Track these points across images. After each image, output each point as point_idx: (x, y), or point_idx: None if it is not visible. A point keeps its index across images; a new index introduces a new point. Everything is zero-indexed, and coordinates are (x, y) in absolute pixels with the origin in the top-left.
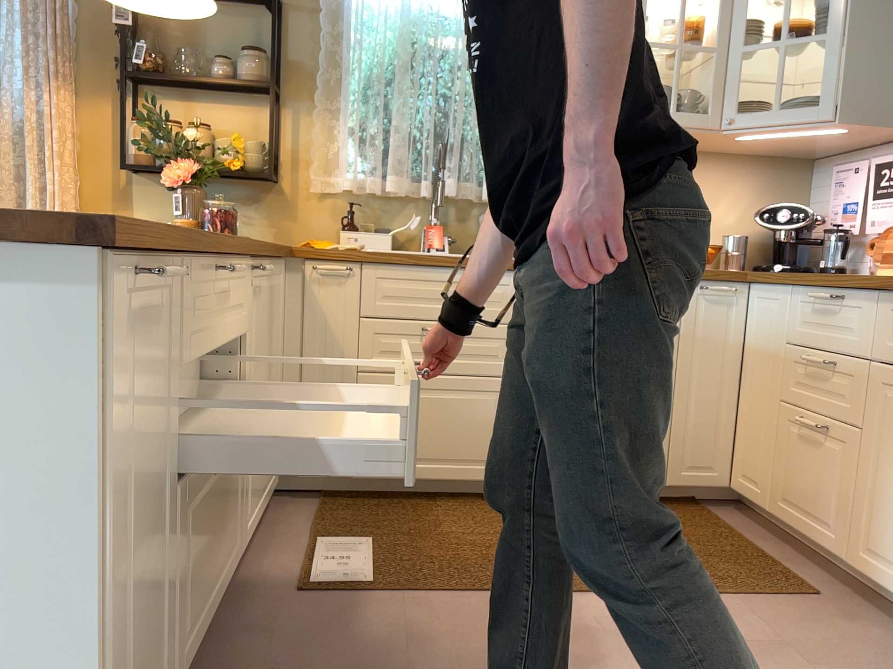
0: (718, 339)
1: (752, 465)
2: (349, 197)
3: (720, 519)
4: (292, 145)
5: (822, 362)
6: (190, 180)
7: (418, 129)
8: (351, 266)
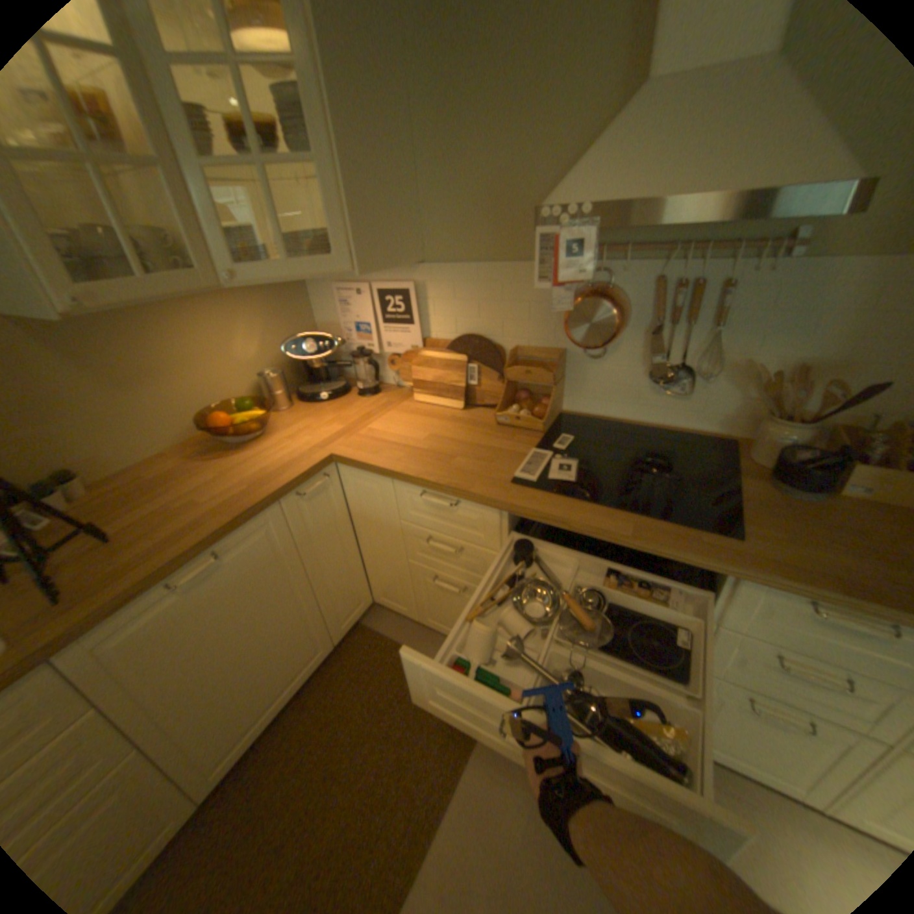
0: (326, 522)
1: (389, 593)
2: None
3: (381, 637)
4: None
5: (451, 550)
6: None
7: None
8: None
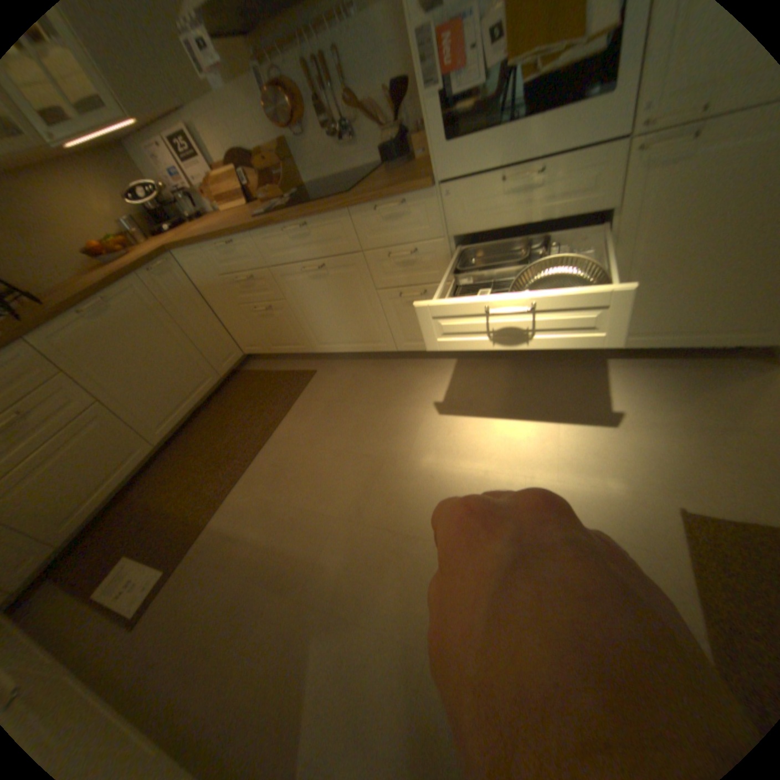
0: (180, 292)
1: (246, 339)
2: None
3: (253, 370)
4: None
5: (245, 277)
6: None
7: None
8: None
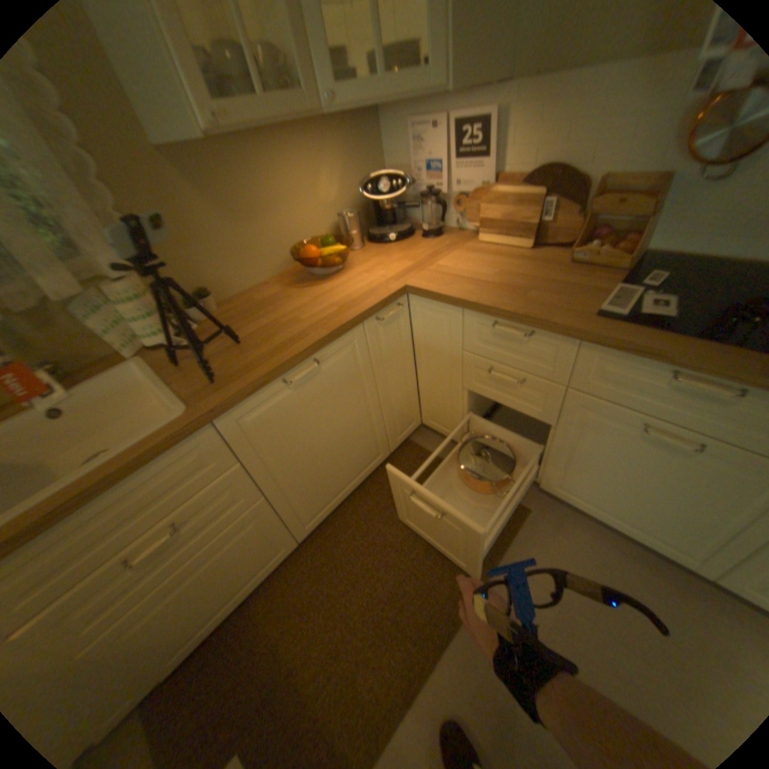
0: (396, 349)
1: (439, 416)
2: None
3: (427, 452)
4: None
5: (514, 380)
6: None
7: None
8: None
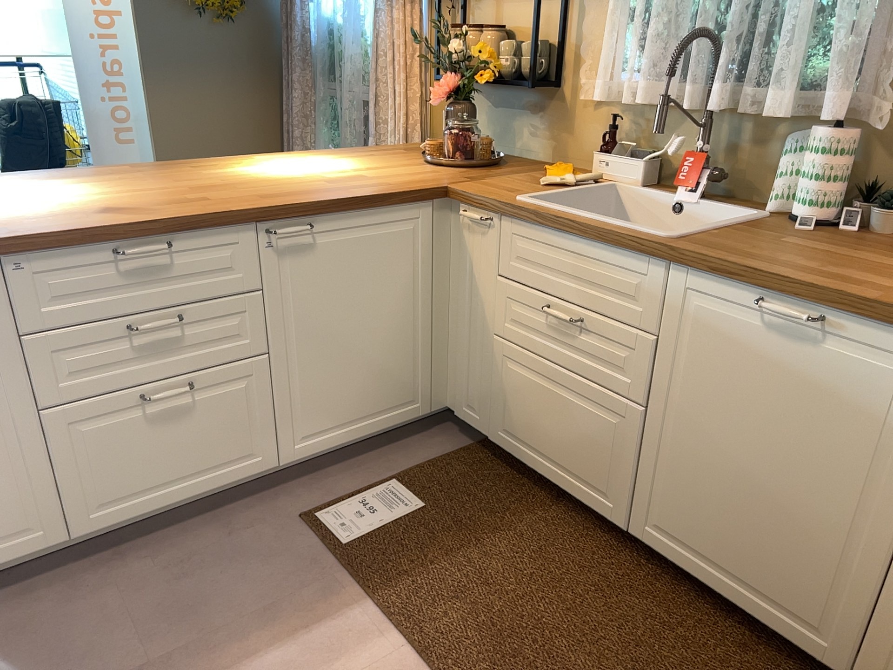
0: None
1: None
2: (622, 108)
3: None
4: (573, 42)
5: None
6: (451, 96)
7: (708, 6)
8: (492, 216)
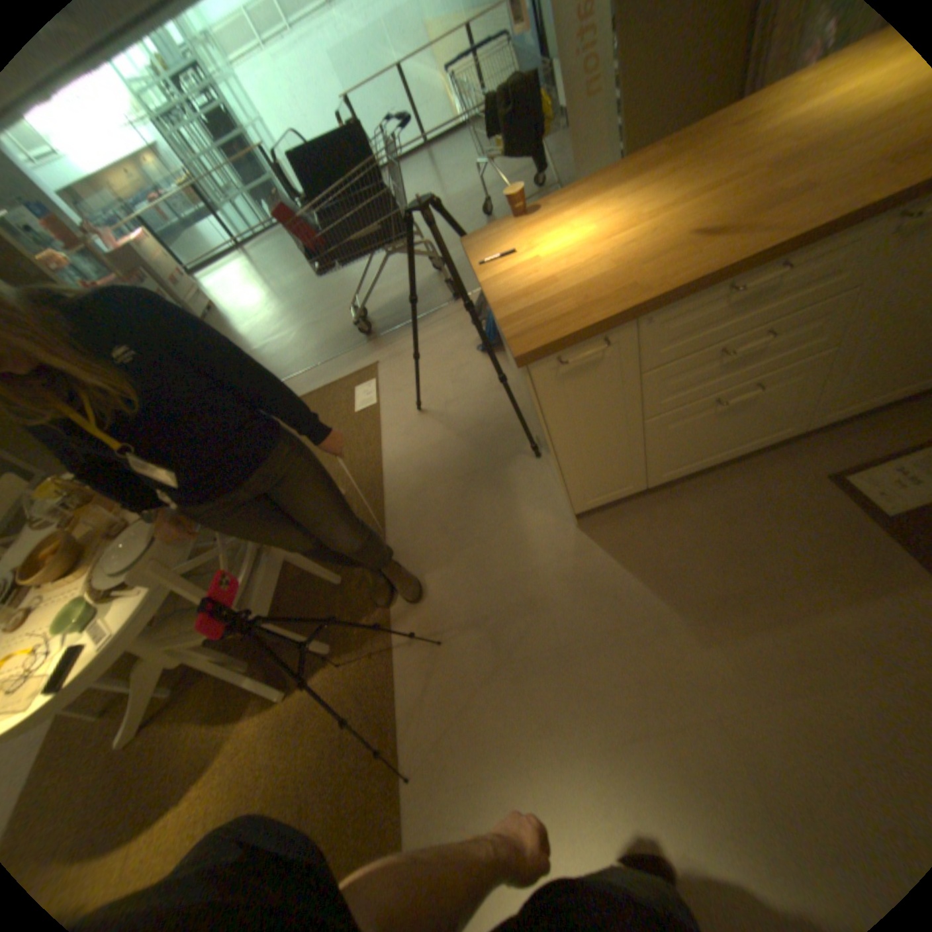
0: None
1: None
2: None
3: None
4: None
5: None
6: None
7: None
8: None
